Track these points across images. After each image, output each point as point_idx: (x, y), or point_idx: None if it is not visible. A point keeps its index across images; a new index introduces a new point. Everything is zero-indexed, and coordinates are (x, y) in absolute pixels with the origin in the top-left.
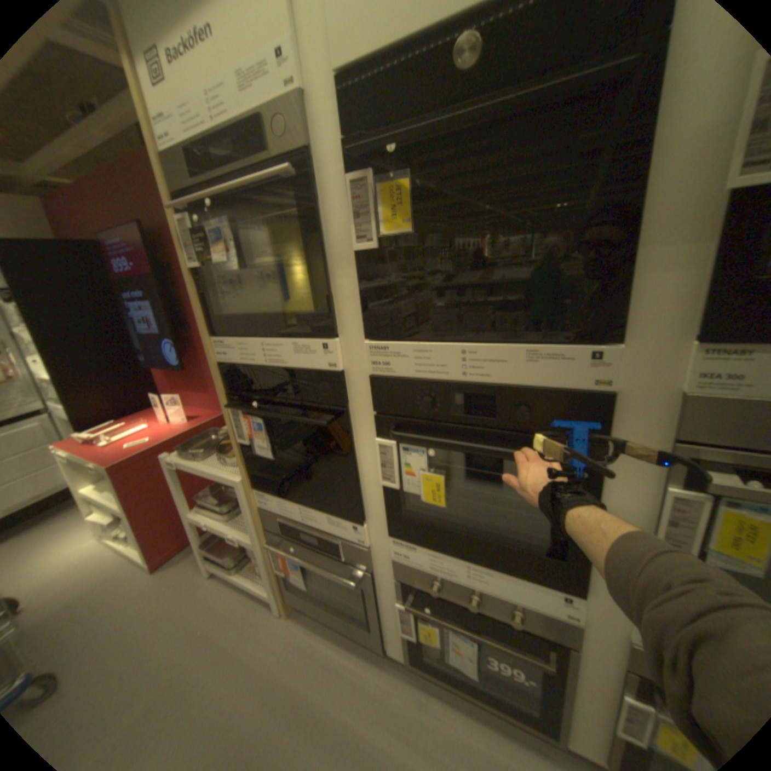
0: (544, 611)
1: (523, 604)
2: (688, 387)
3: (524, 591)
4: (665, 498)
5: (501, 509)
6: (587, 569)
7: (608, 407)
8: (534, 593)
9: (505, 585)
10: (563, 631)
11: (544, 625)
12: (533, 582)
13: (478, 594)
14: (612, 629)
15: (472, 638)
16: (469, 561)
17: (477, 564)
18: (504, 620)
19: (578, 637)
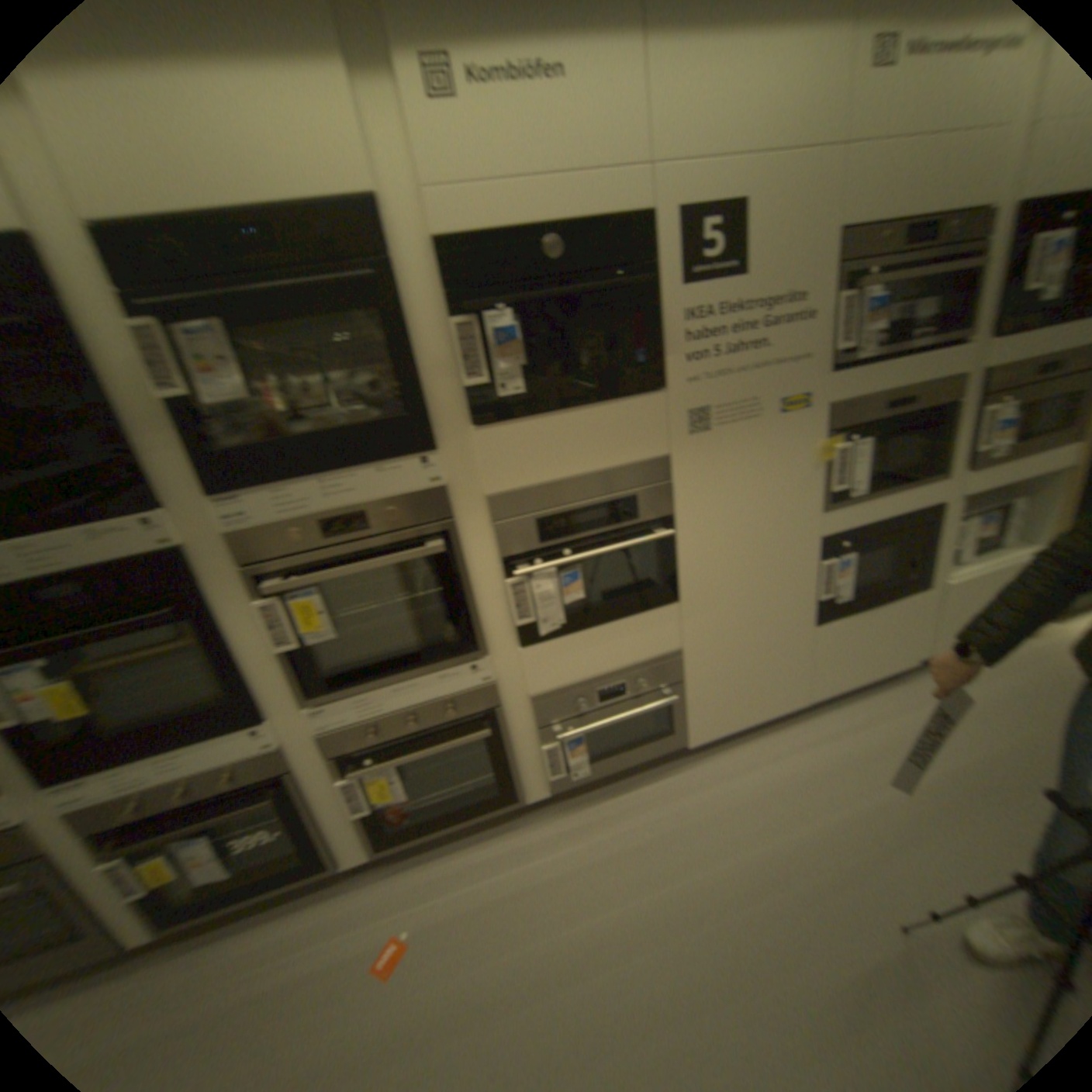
0: (235, 761)
1: (216, 768)
2: (216, 532)
3: (209, 755)
4: (252, 615)
5: (159, 692)
6: (240, 700)
7: (171, 562)
8: (218, 750)
9: (189, 761)
10: (259, 768)
11: (242, 774)
12: (211, 741)
13: (172, 789)
14: (293, 740)
15: (181, 836)
16: (141, 760)
17: (153, 758)
18: (211, 797)
19: (272, 764)
